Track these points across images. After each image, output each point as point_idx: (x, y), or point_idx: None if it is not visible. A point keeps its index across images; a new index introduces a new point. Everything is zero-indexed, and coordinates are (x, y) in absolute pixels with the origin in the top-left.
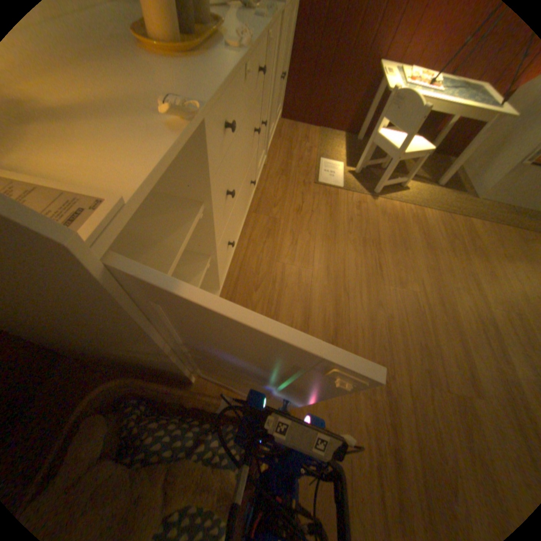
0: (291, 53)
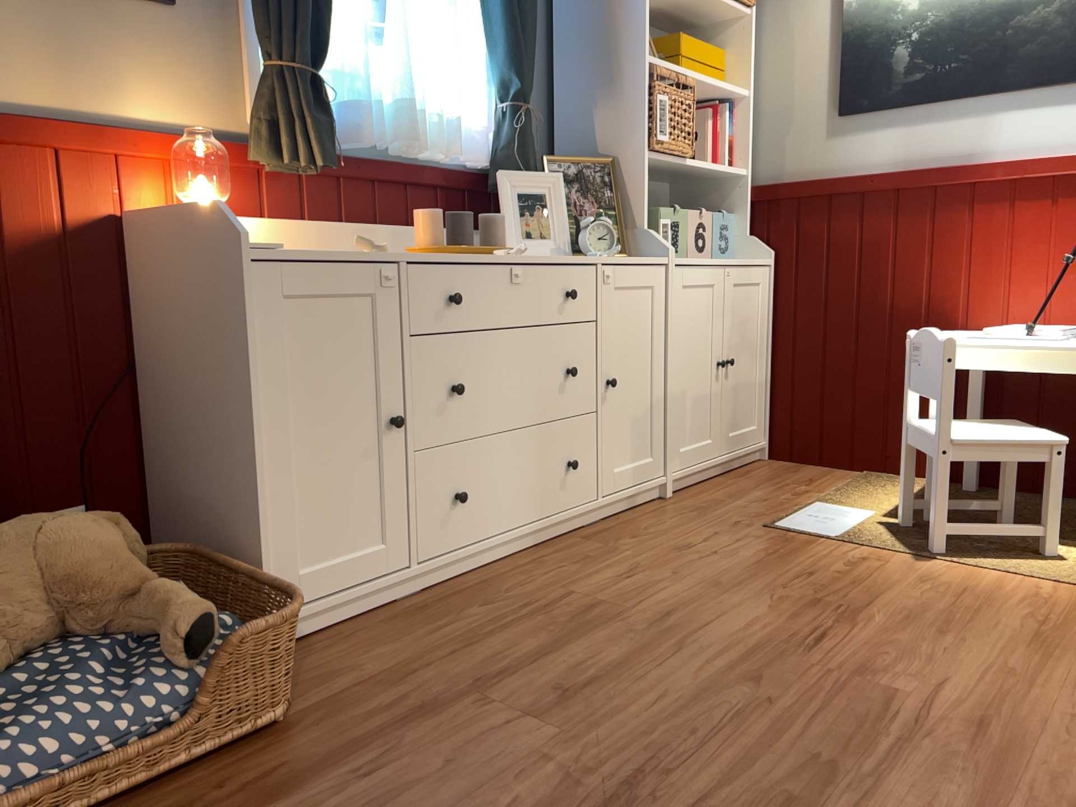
0: (774, 344)
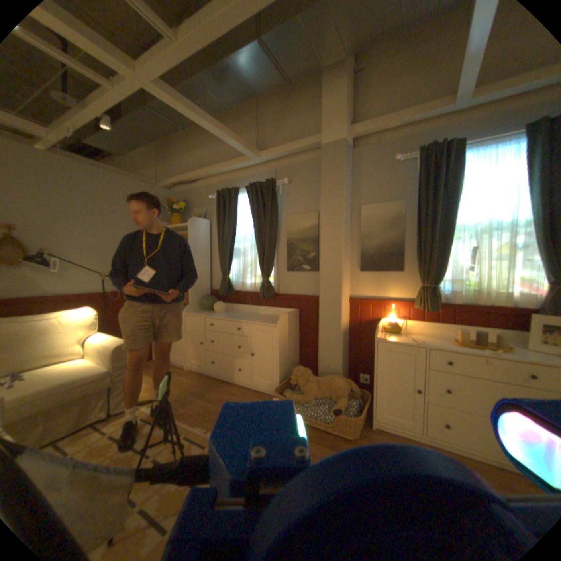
0: None
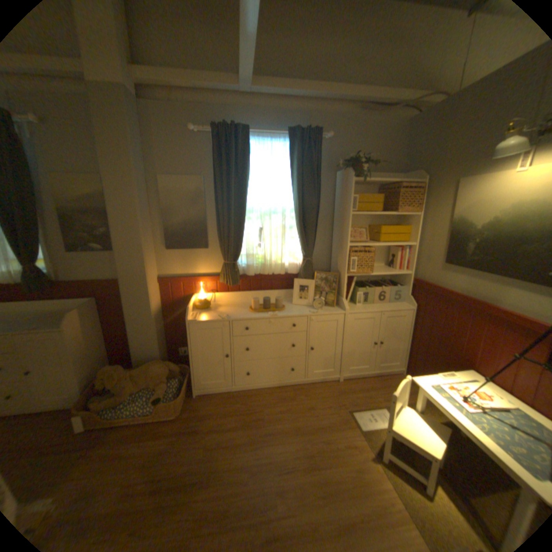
0: (413, 337)
